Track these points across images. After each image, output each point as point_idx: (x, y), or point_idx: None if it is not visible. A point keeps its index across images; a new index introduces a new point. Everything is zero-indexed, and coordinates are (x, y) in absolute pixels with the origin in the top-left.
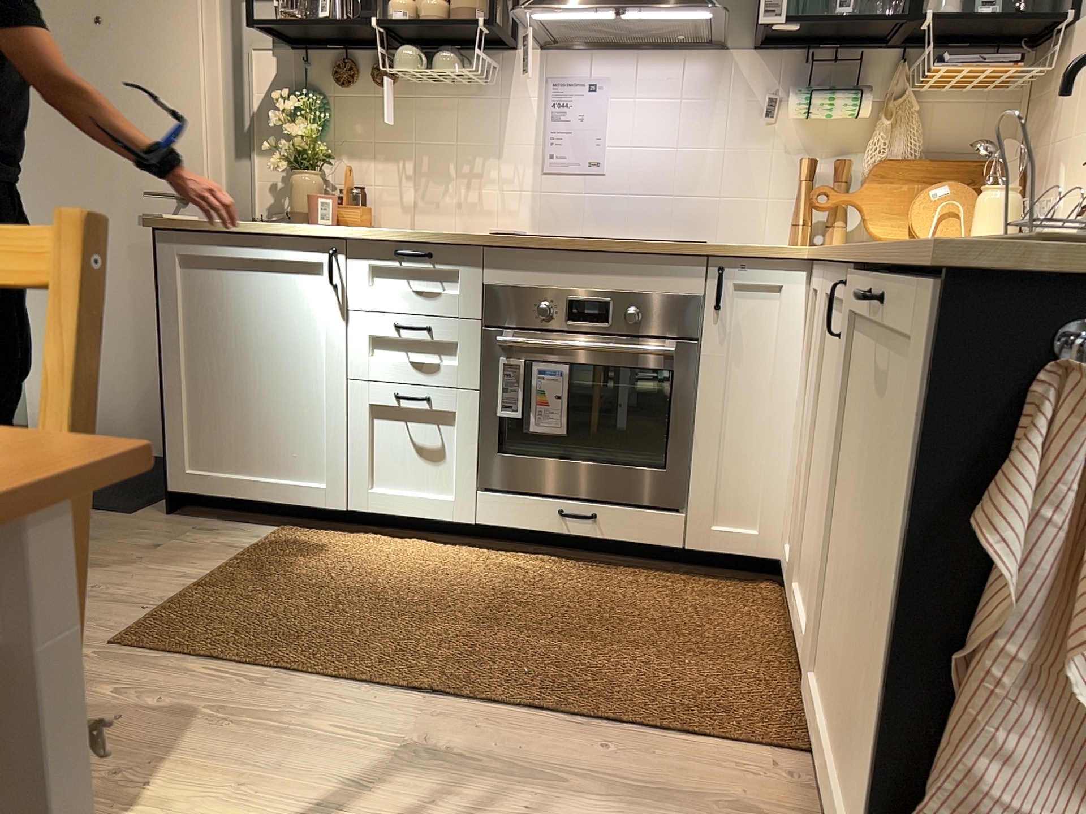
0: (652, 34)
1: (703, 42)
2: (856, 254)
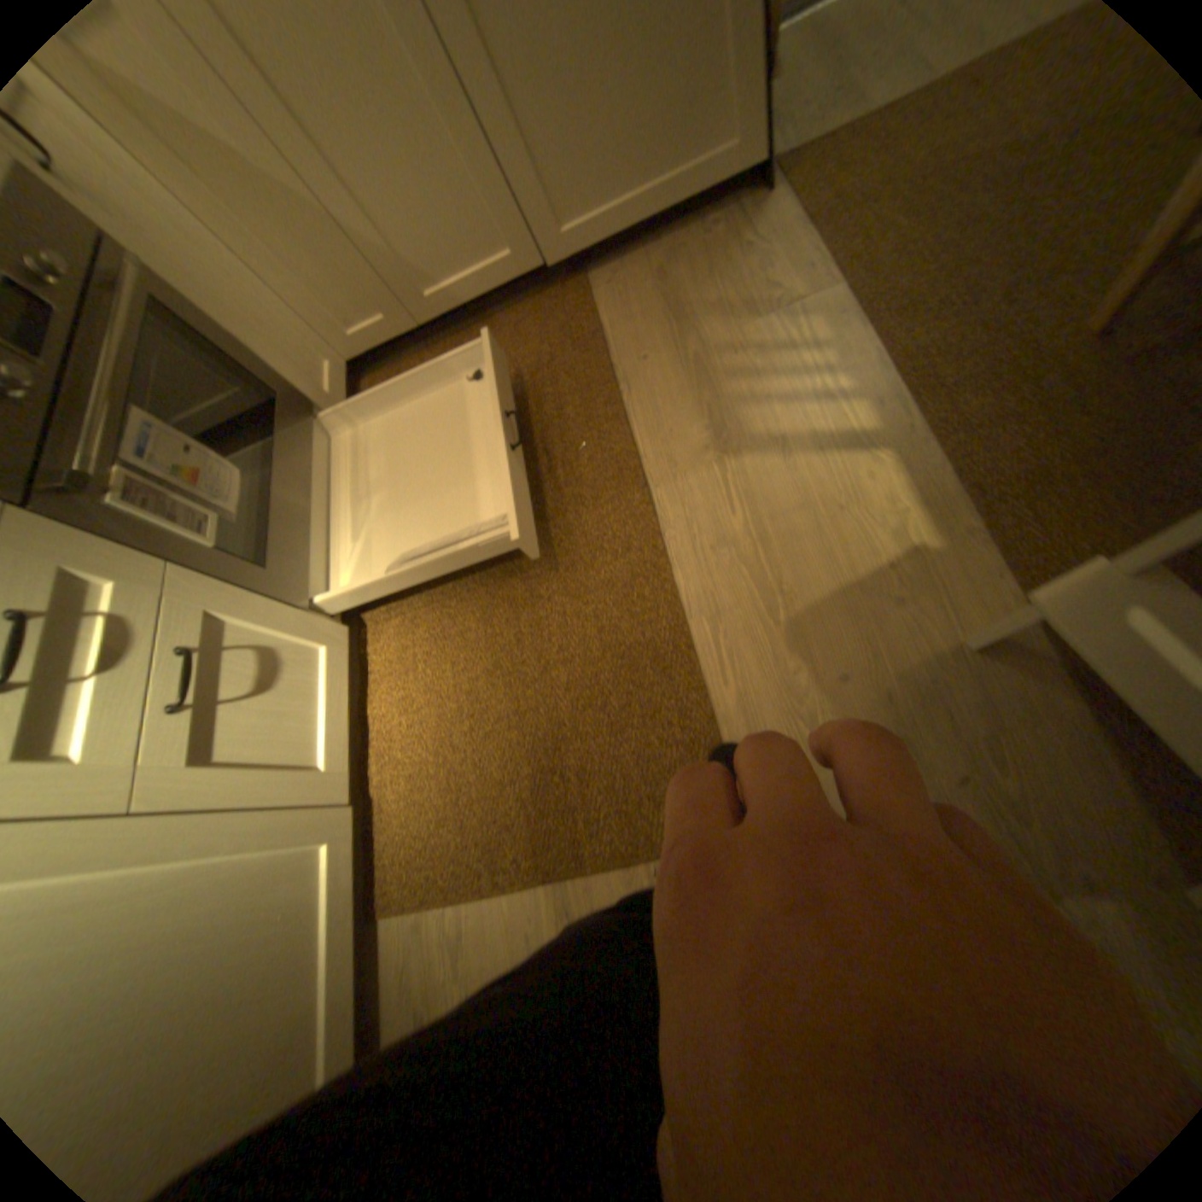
0: None
1: None
2: None
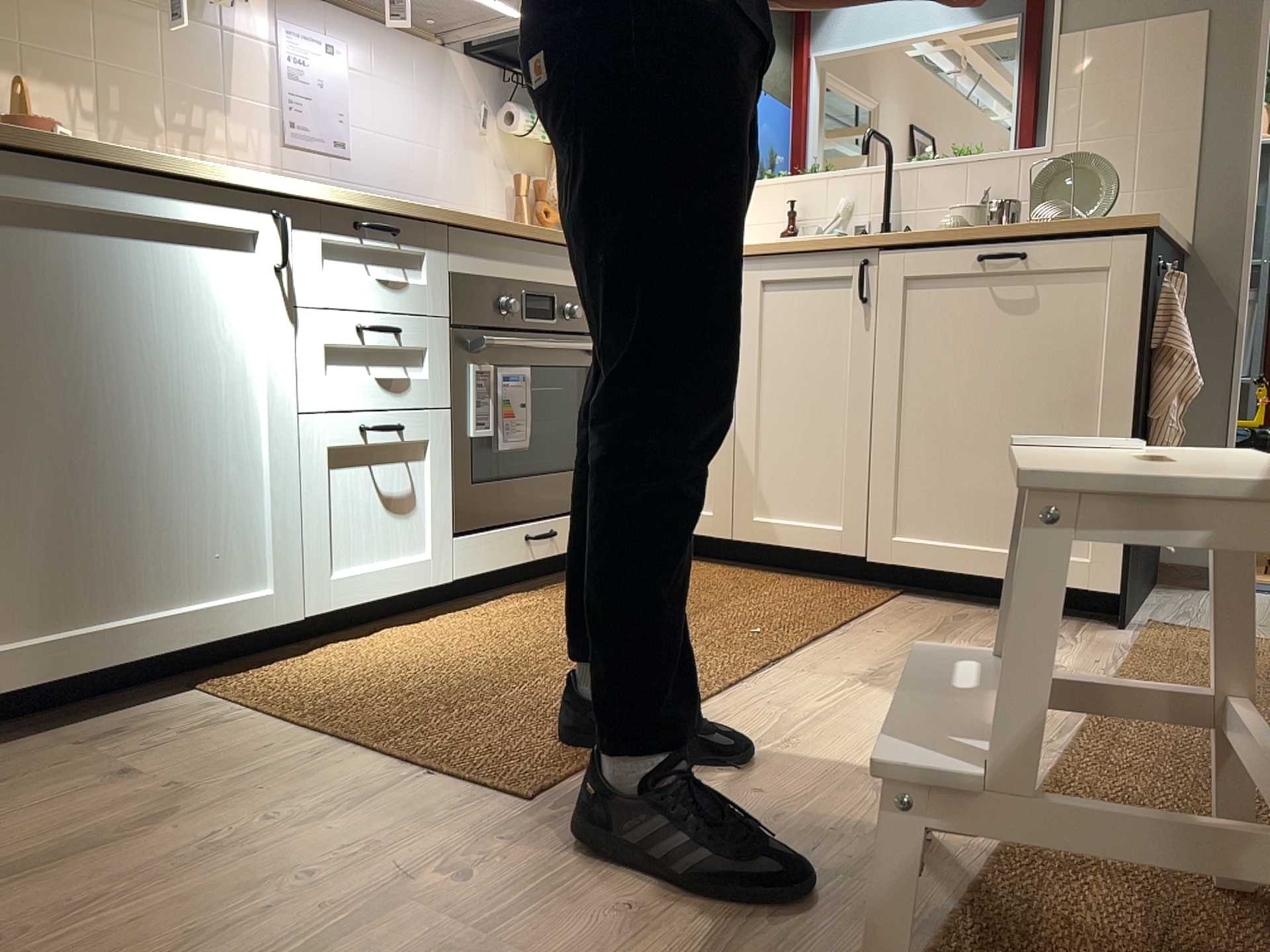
0: (418, 13)
1: (439, 35)
2: (886, 234)
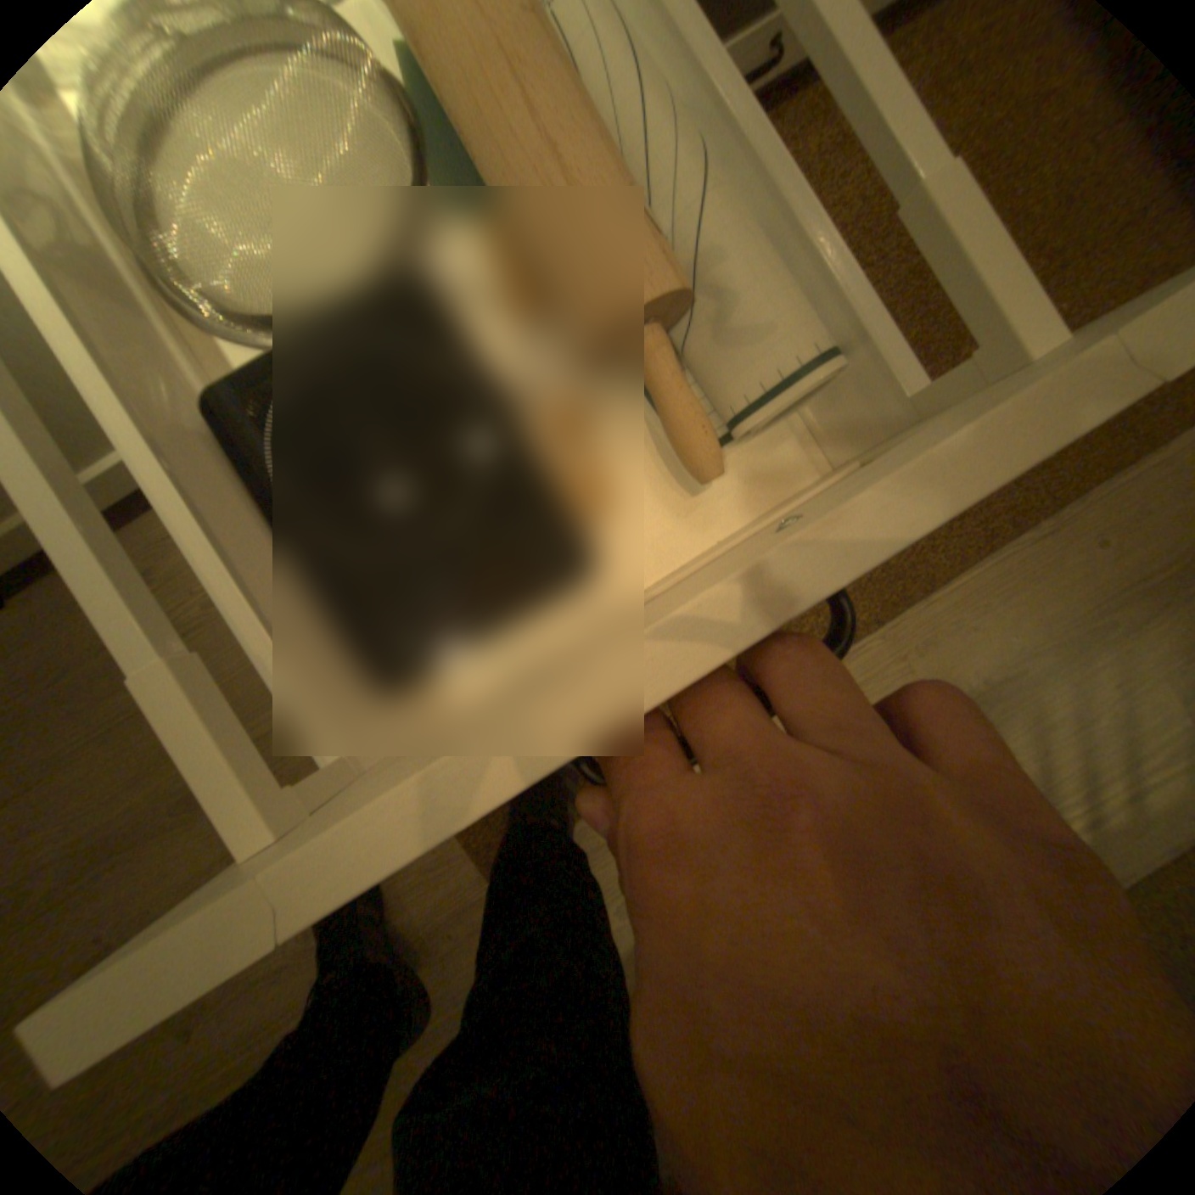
0: None
1: None
2: None
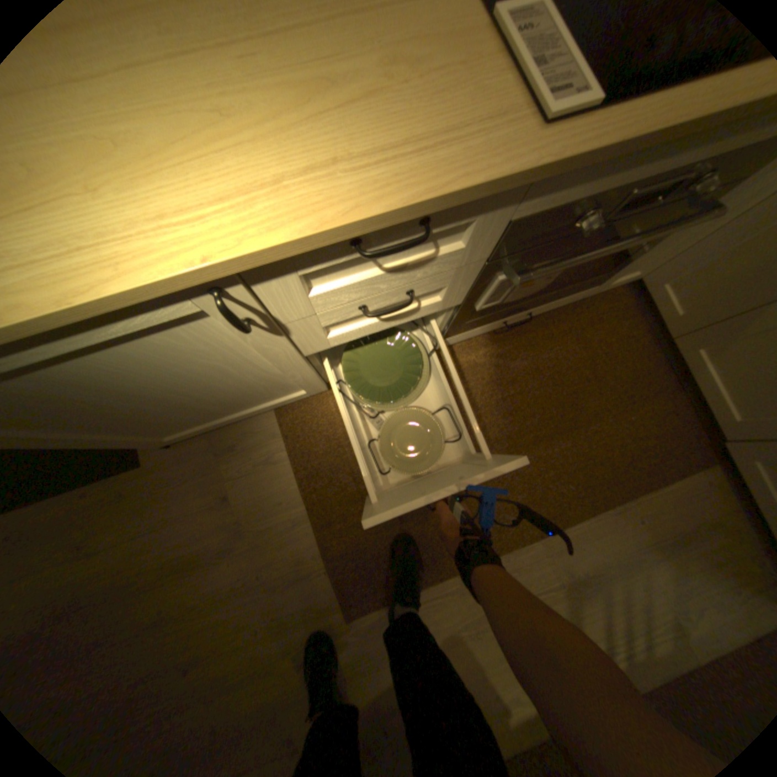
0: None
1: None
2: None
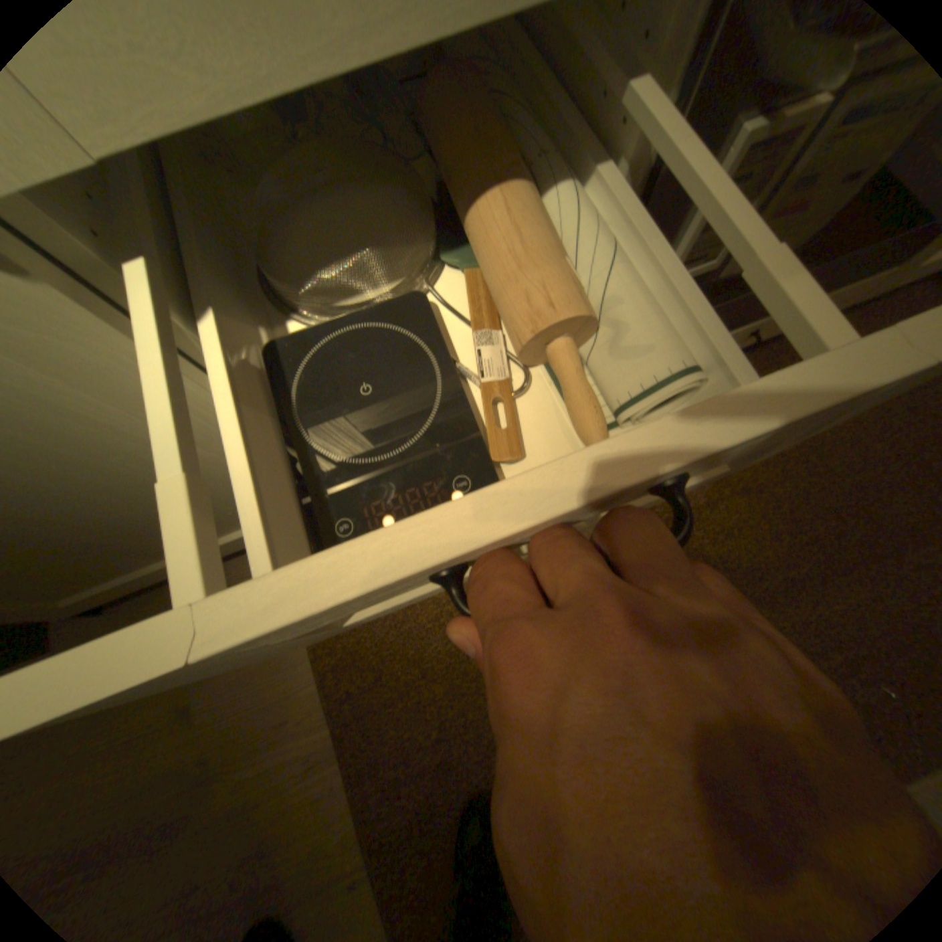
0: None
1: None
2: None
